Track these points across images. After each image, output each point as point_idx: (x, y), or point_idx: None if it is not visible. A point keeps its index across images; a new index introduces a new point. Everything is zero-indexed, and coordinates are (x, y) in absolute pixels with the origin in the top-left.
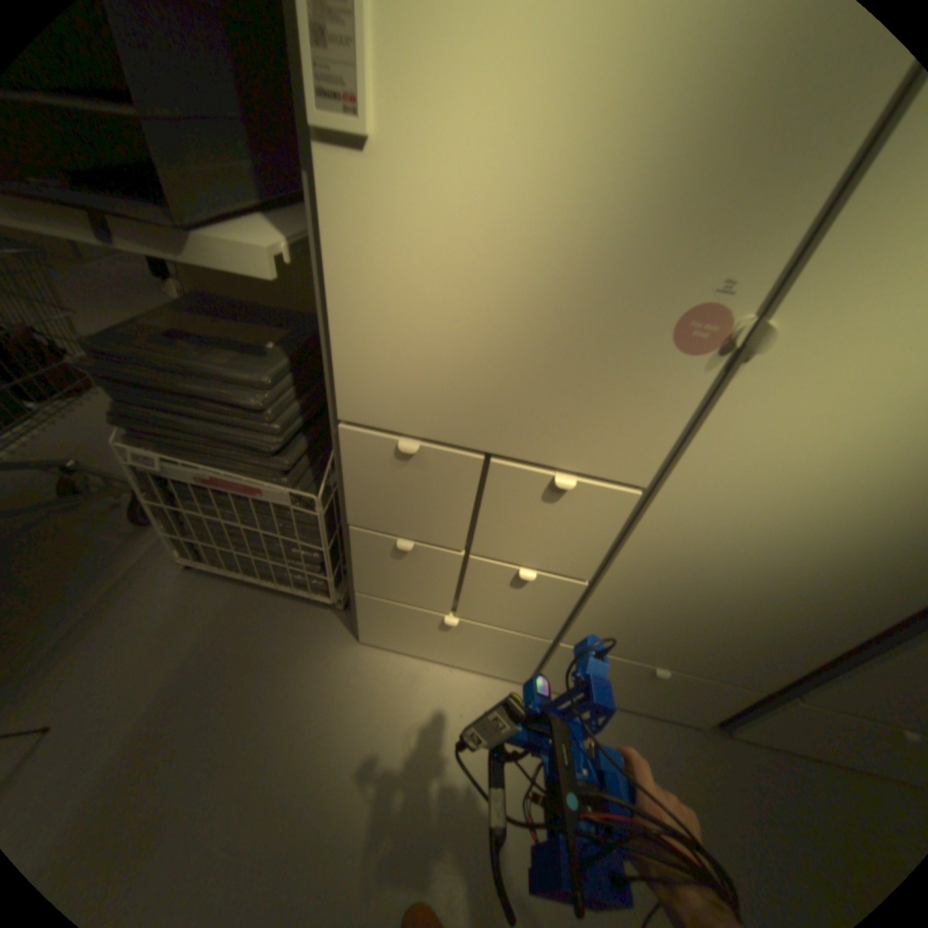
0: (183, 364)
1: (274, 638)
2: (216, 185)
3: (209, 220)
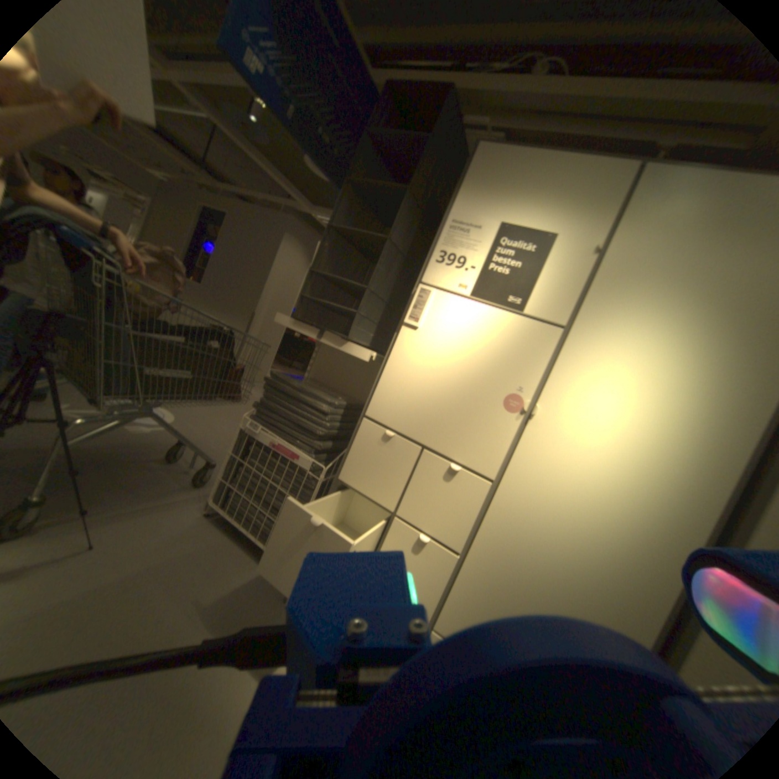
0: (304, 390)
1: (233, 577)
2: (361, 336)
3: (354, 343)
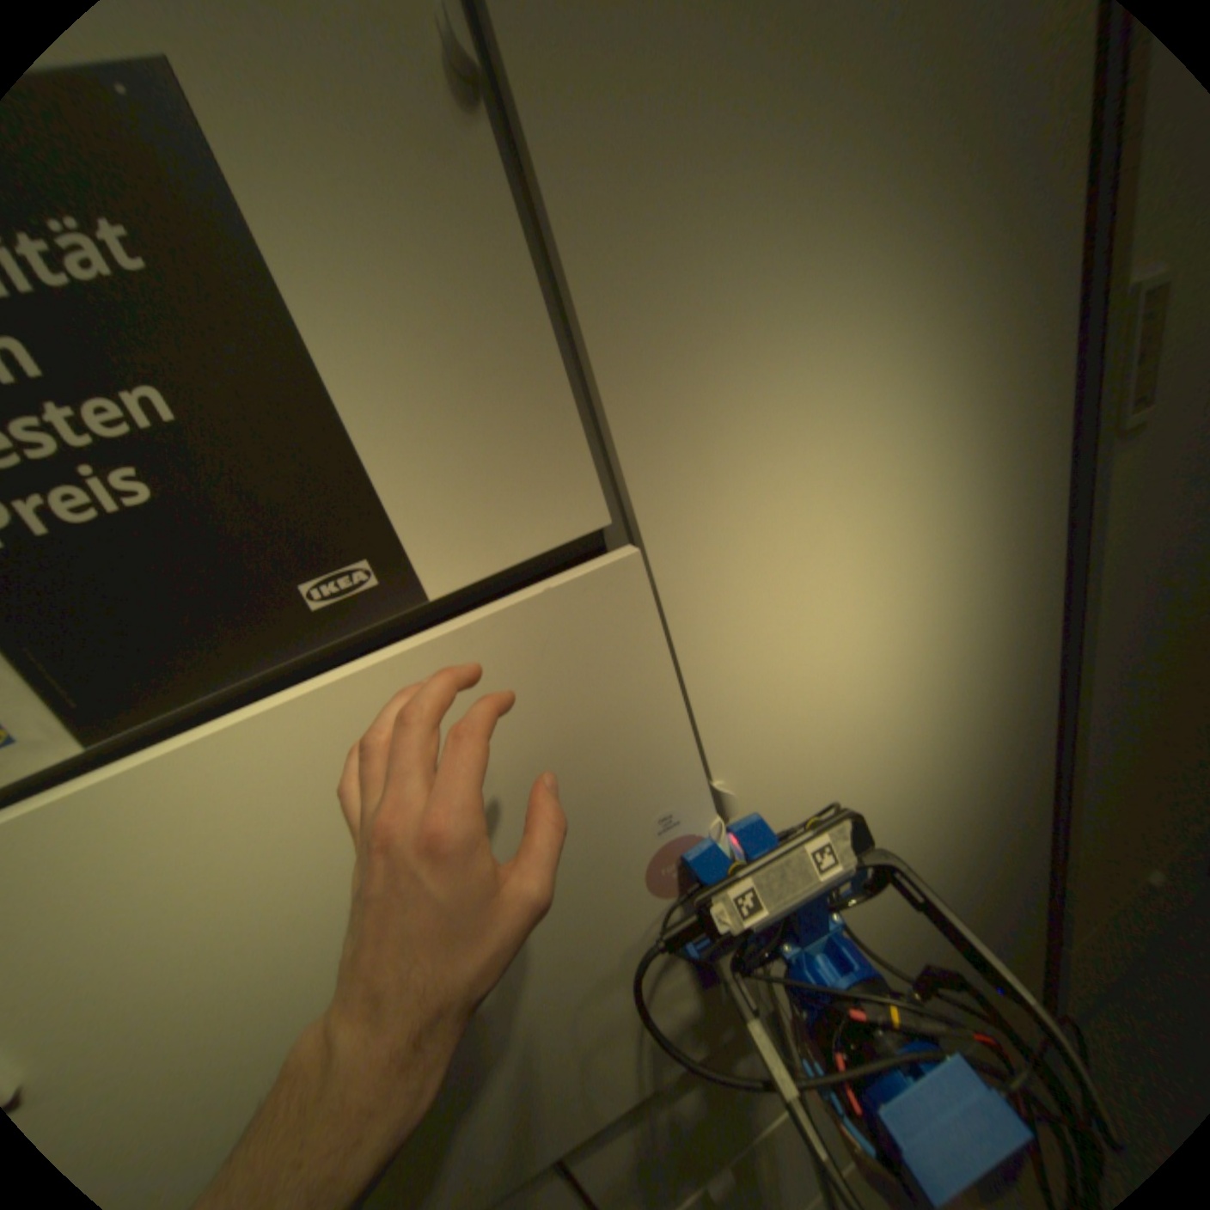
0: None
1: None
2: None
3: None
